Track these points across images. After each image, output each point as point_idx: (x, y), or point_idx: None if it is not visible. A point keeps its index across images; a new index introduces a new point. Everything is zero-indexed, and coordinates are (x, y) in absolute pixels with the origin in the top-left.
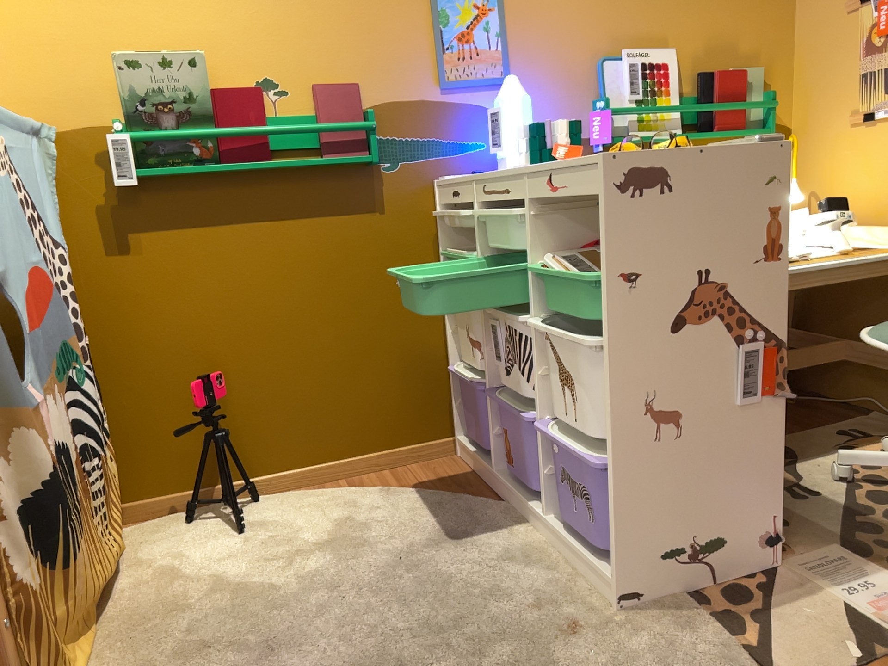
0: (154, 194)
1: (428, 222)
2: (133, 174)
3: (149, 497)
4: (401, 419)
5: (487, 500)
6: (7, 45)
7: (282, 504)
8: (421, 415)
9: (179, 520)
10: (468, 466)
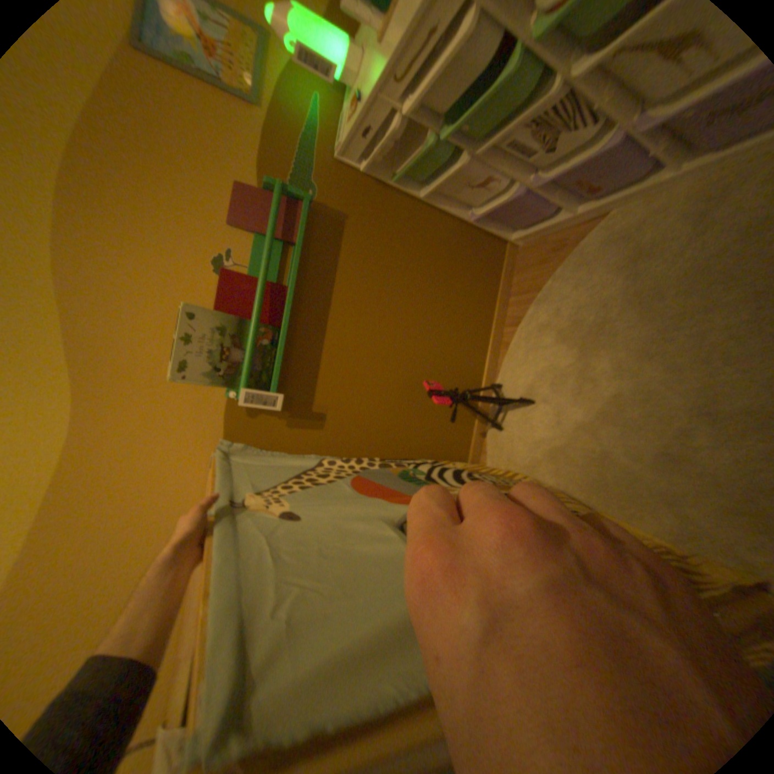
0: (288, 386)
1: (365, 181)
2: (275, 396)
3: (473, 446)
4: (487, 273)
5: (596, 226)
6: (140, 460)
7: (518, 371)
8: (489, 258)
9: (499, 434)
10: (542, 238)
